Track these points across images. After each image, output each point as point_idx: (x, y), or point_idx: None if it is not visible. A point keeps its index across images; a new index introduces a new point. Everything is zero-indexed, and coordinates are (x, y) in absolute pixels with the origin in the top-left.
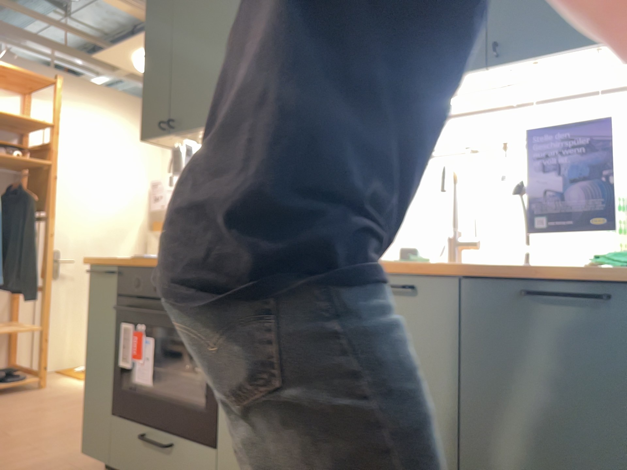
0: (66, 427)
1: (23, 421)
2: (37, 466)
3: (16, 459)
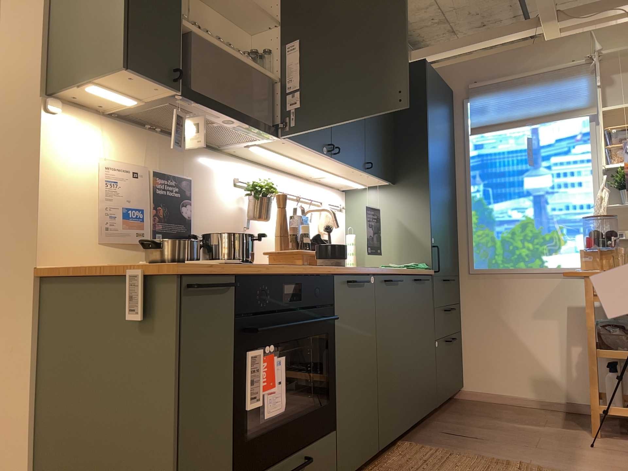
0: None
1: None
2: None
3: None
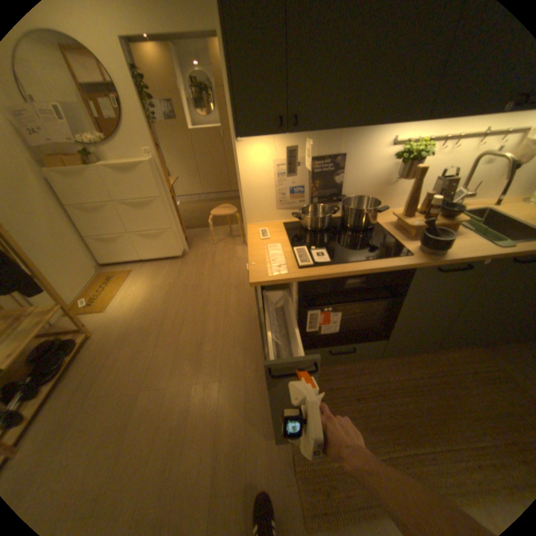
0: (184, 354)
1: (146, 369)
2: (231, 390)
3: (208, 396)
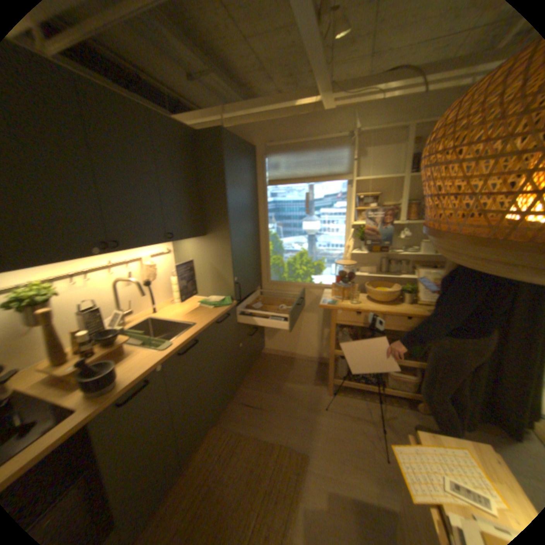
0: None
1: None
2: None
3: None
